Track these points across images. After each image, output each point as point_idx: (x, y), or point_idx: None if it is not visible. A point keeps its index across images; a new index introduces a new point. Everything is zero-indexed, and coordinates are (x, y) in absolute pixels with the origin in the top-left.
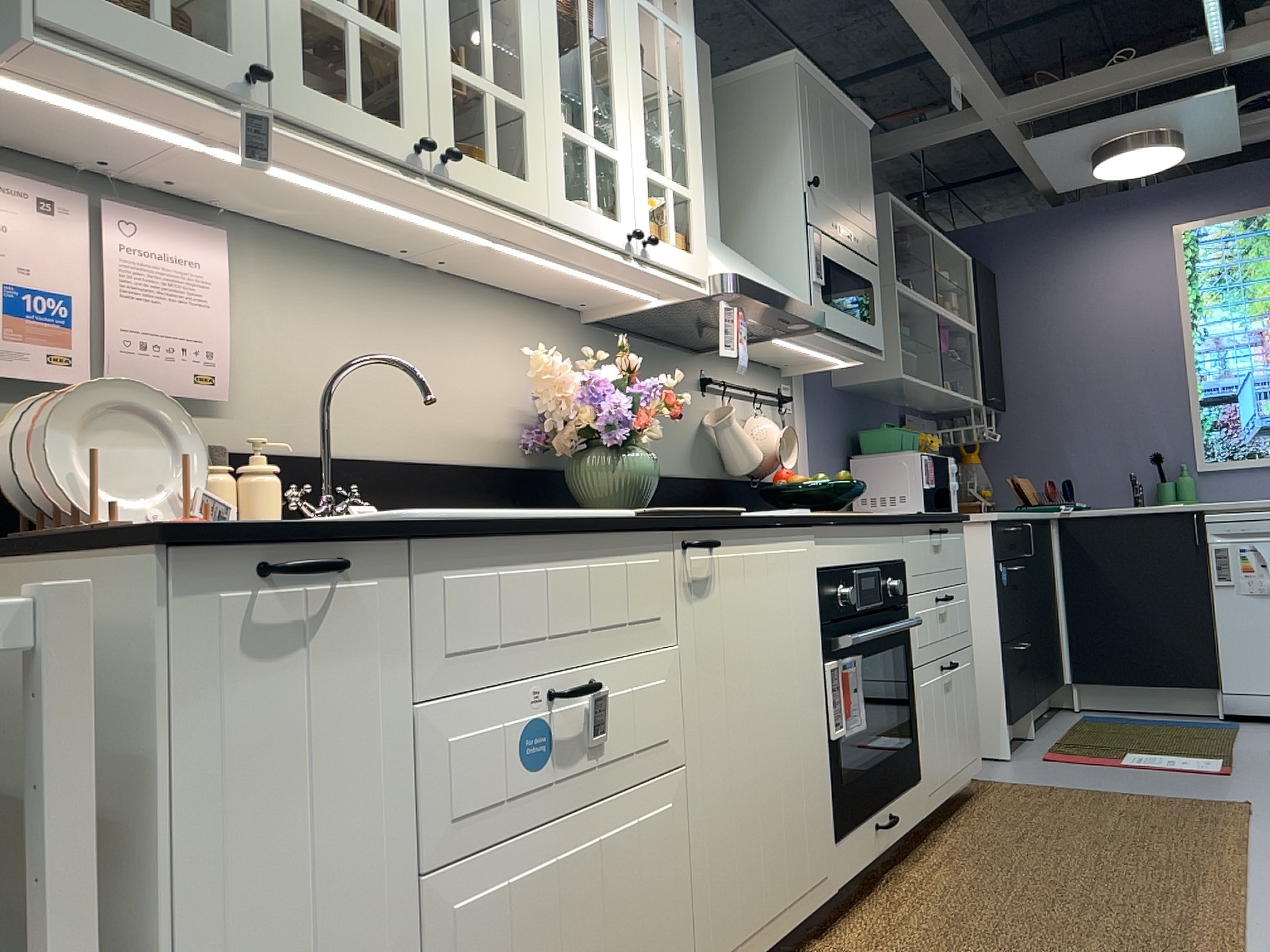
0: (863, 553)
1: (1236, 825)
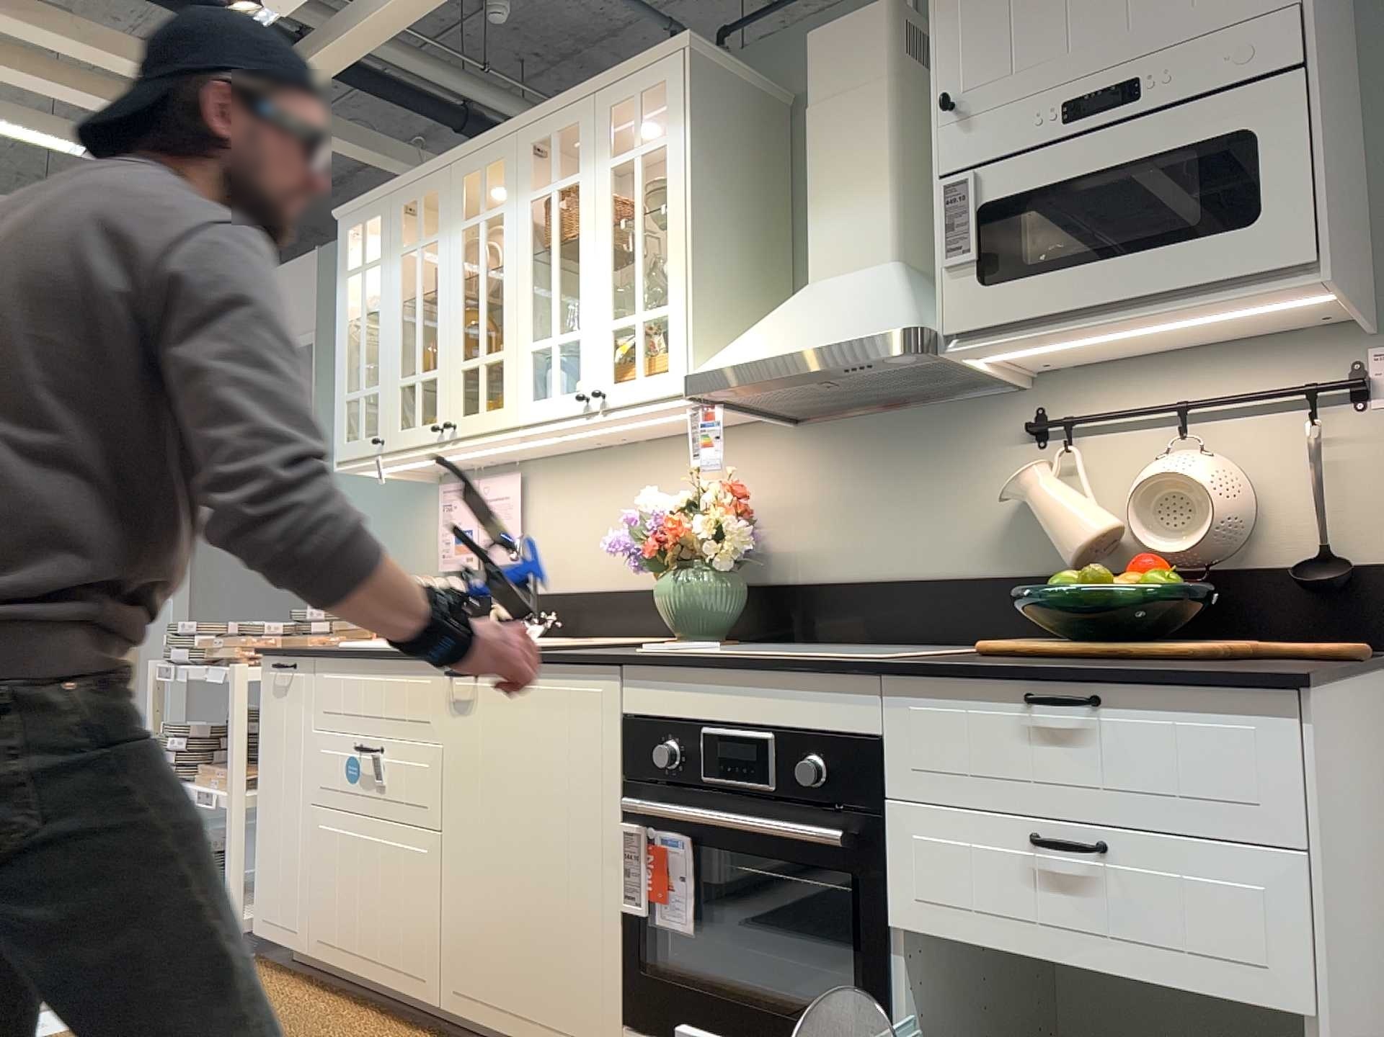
0: (731, 708)
1: None
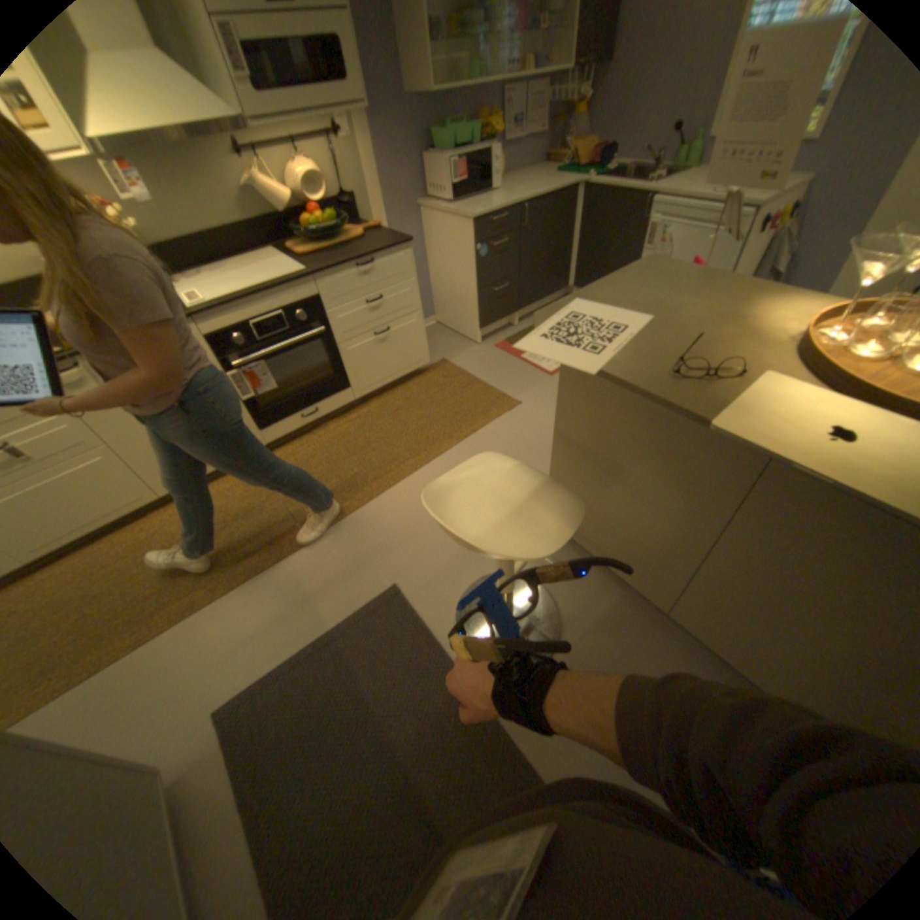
0: (258, 310)
1: (486, 421)
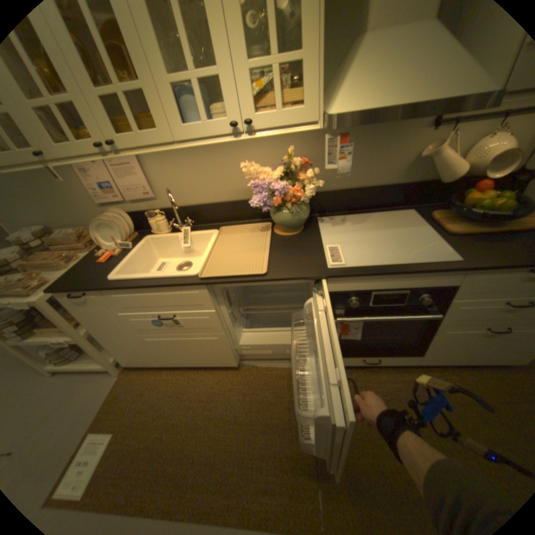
0: (388, 285)
1: None
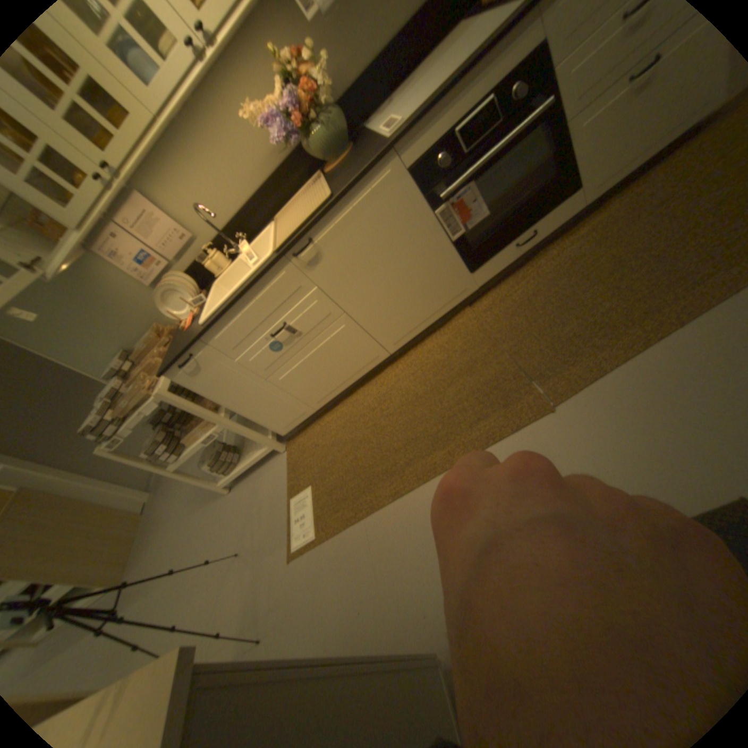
0: (465, 103)
1: None
